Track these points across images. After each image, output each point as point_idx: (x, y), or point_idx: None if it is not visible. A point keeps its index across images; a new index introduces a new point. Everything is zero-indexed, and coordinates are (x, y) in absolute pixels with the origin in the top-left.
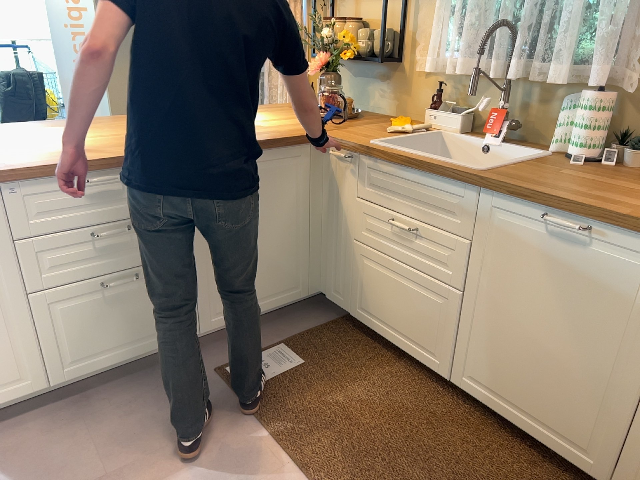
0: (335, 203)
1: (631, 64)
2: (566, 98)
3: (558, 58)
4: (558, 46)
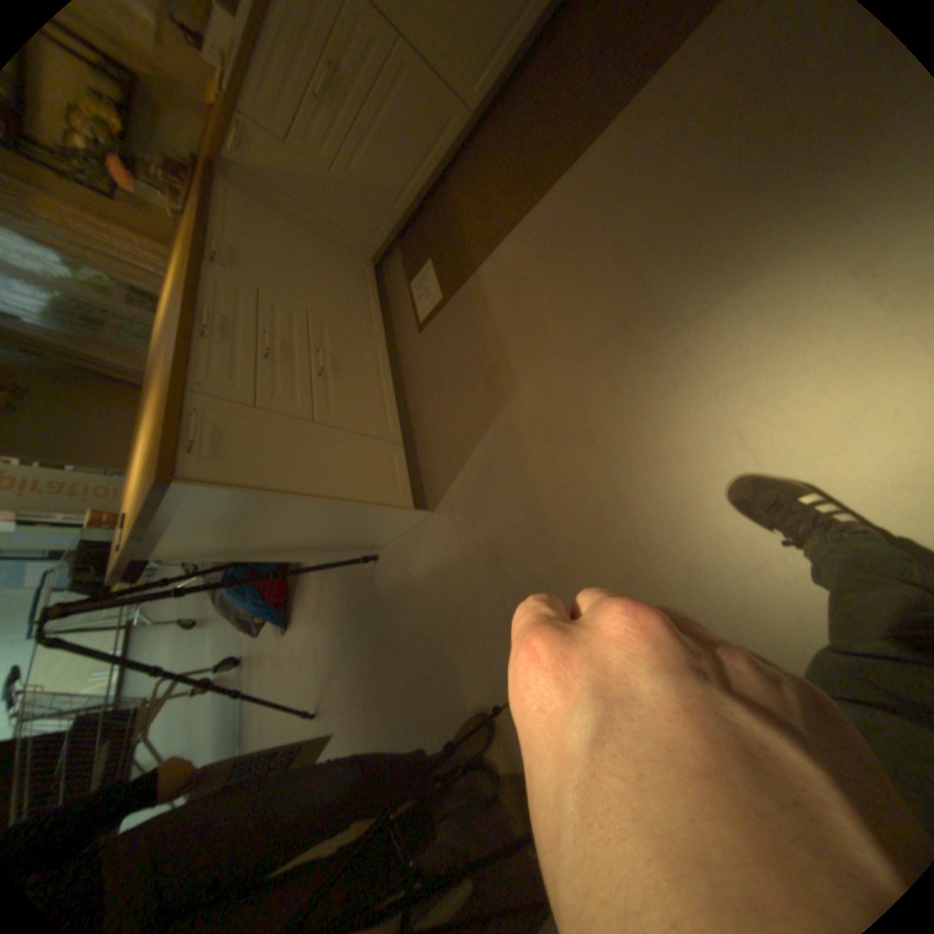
0: (288, 181)
1: None
2: None
3: None
4: None
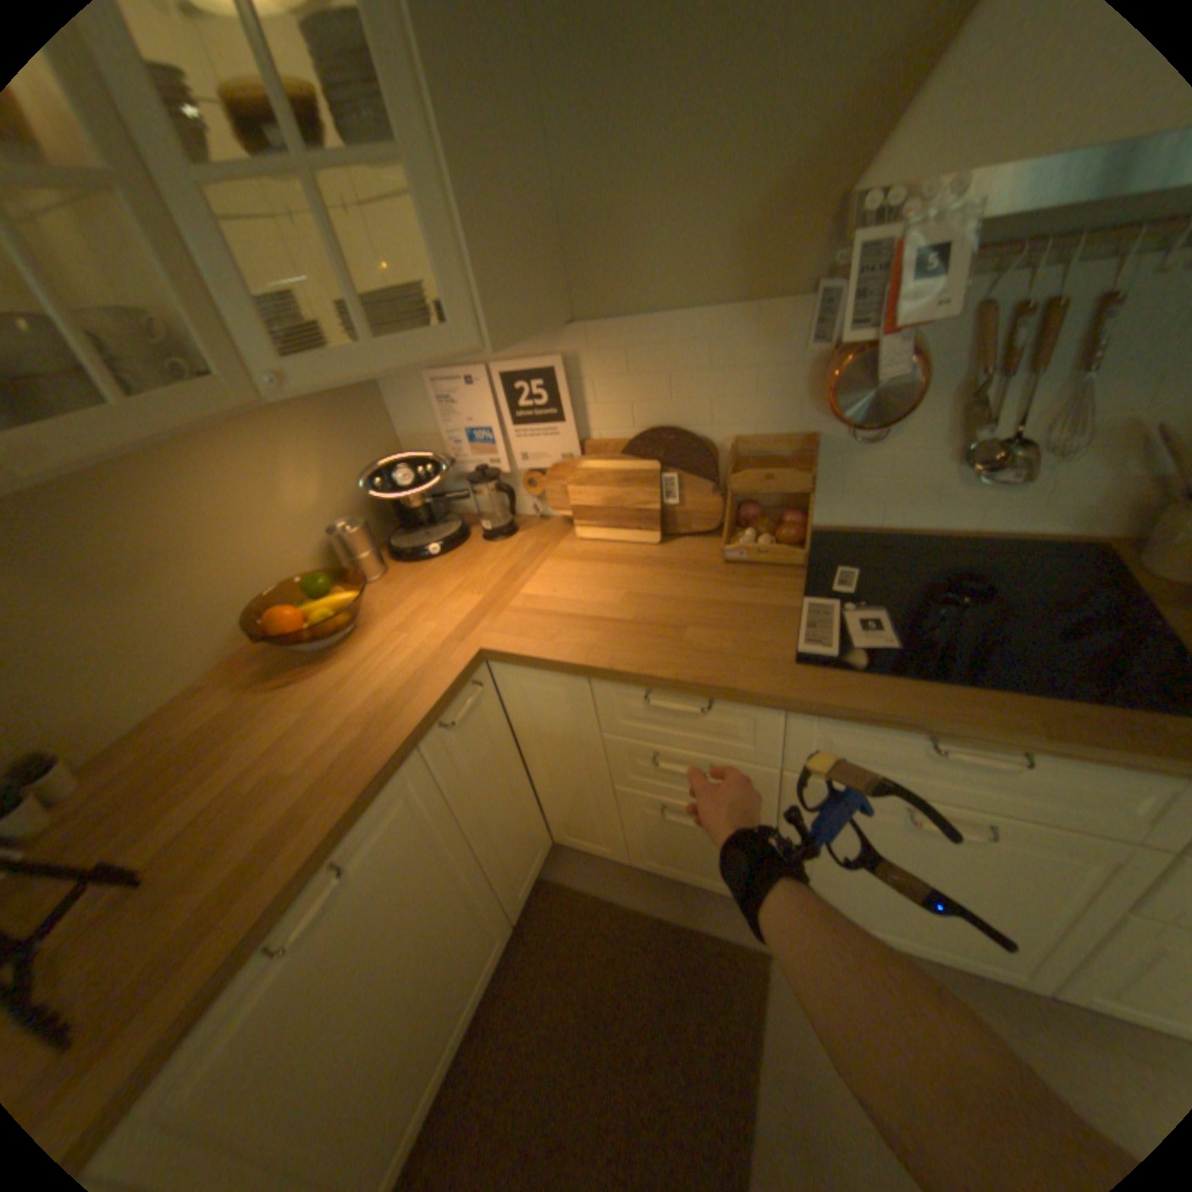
0: None
1: None
2: None
3: None
4: None
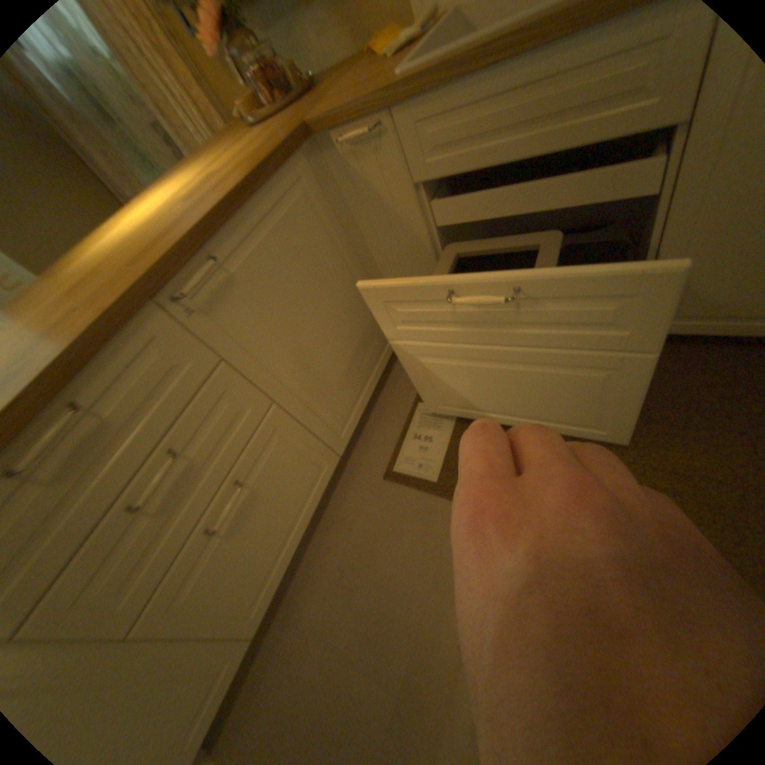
0: (382, 217)
1: None
2: None
3: None
4: None
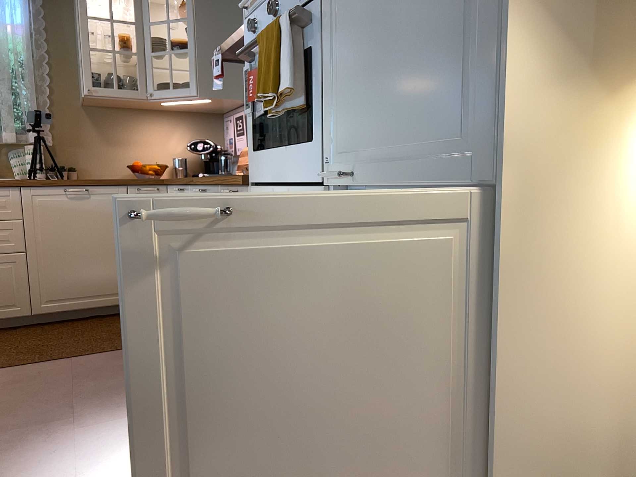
0: None
1: (43, 133)
2: (11, 152)
3: (6, 129)
4: (4, 122)
